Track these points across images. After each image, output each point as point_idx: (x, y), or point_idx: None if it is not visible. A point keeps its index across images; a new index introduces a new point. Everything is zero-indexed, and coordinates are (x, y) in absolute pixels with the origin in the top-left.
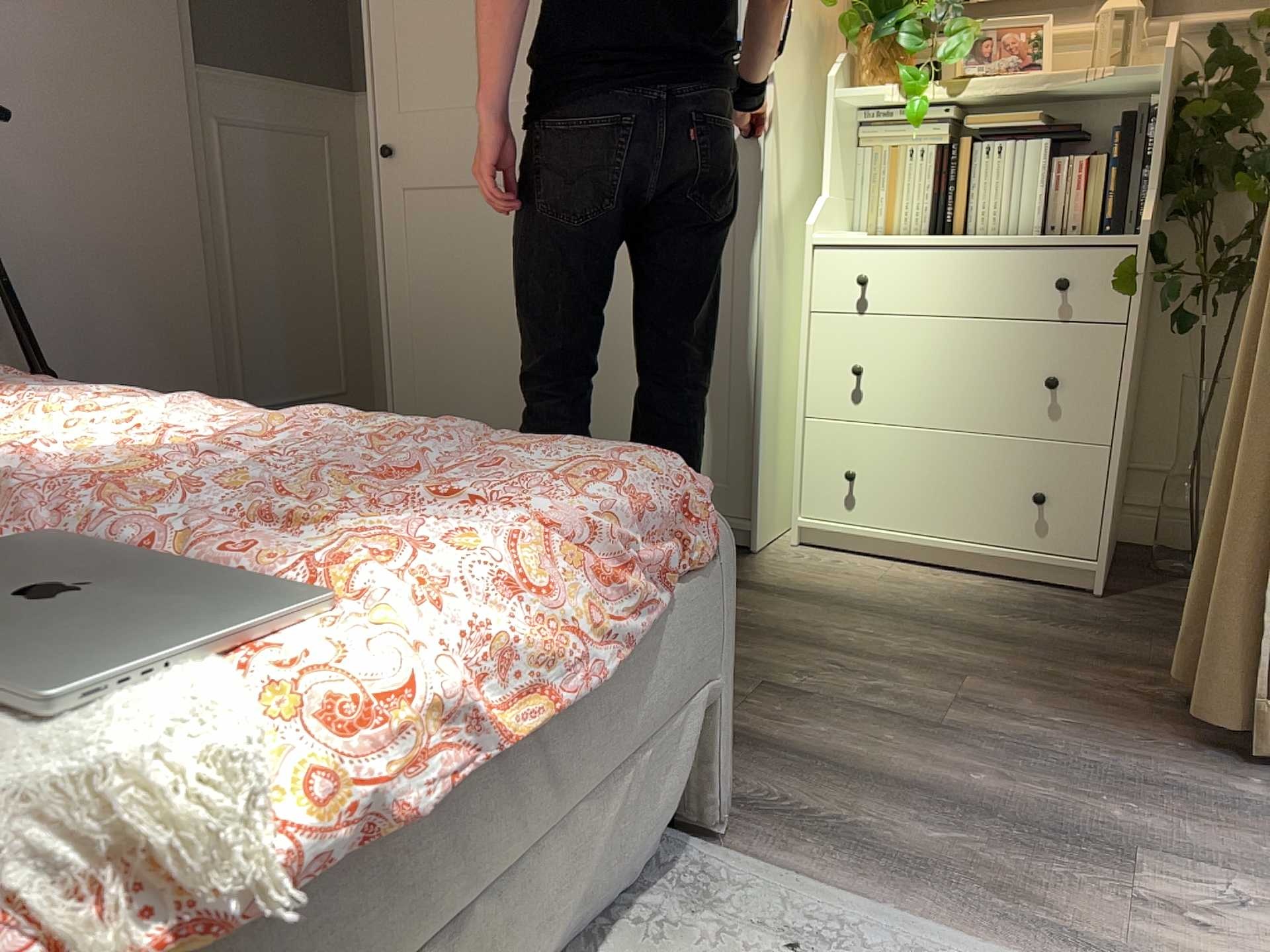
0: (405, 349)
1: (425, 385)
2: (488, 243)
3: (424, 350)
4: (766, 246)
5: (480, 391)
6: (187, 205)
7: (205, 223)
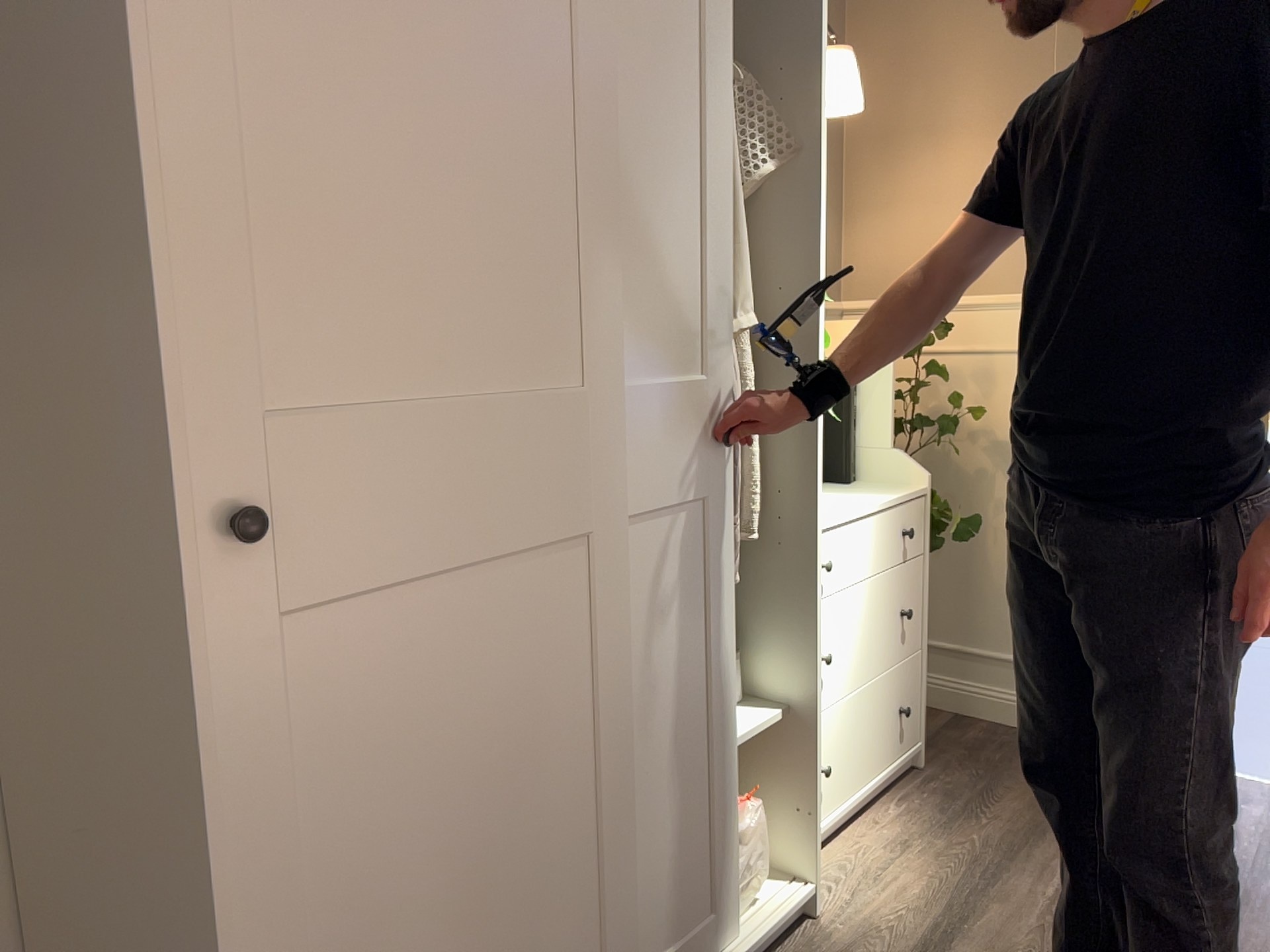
0: None
1: None
2: (501, 667)
3: None
4: (818, 553)
5: None
6: None
7: None
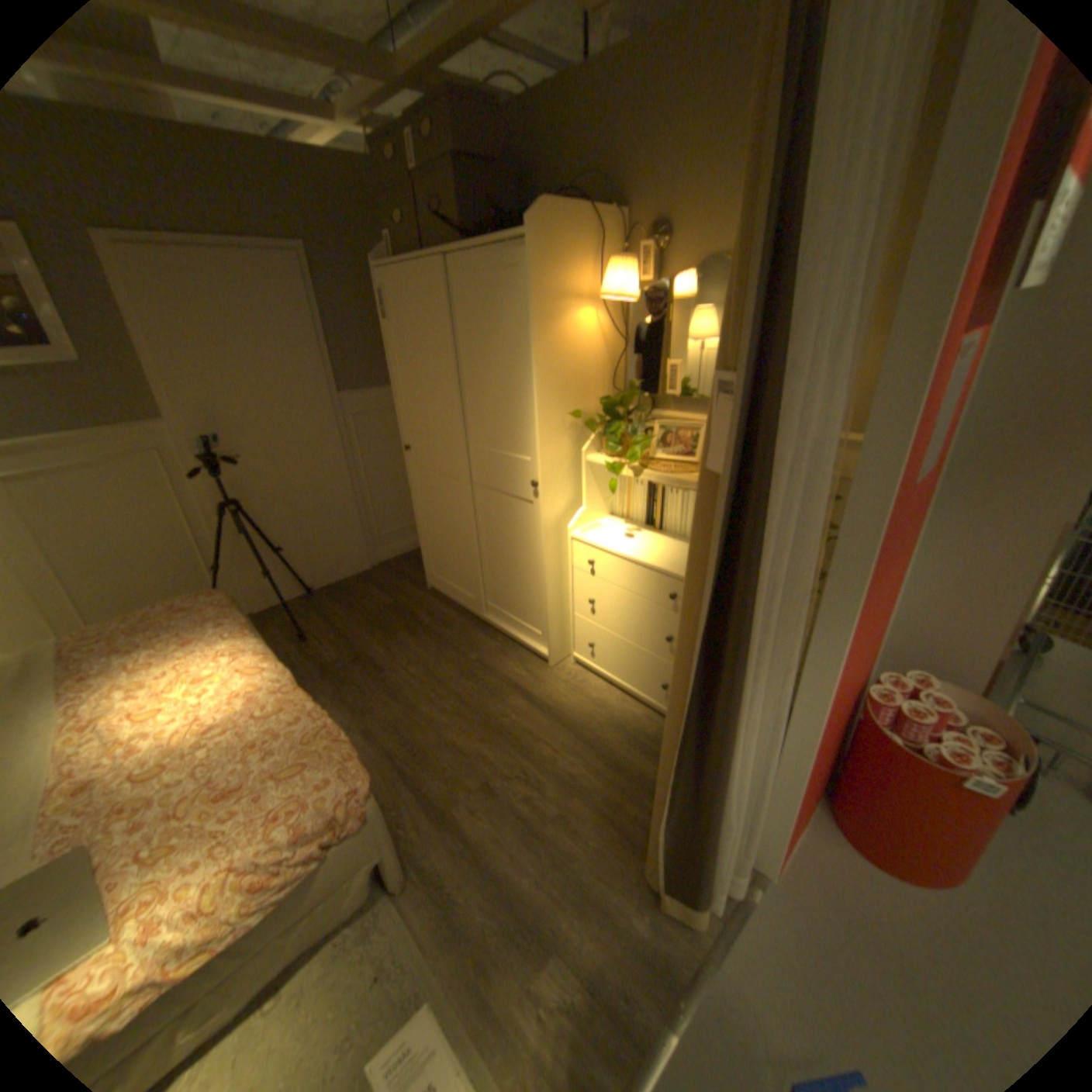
0: (424, 534)
1: (433, 551)
2: (446, 500)
3: (430, 537)
4: (544, 541)
5: (451, 561)
6: (337, 460)
7: (348, 465)
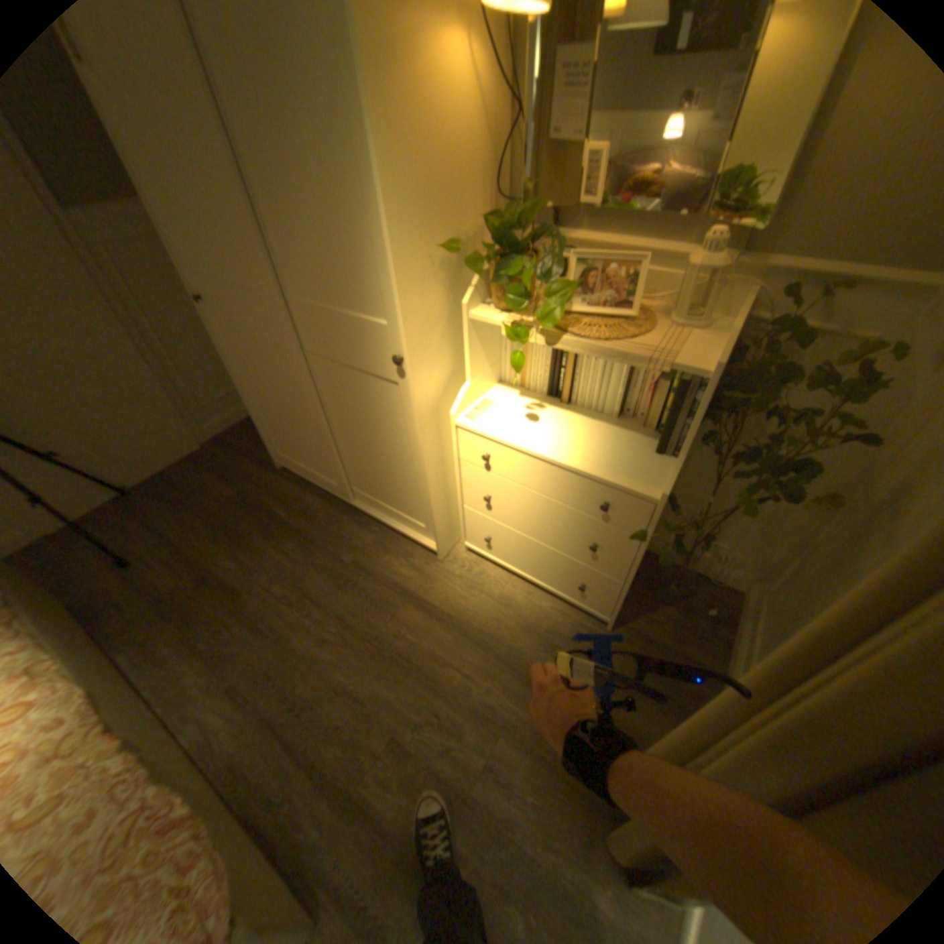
0: (256, 410)
1: (272, 430)
2: (273, 372)
3: (265, 413)
4: (420, 435)
5: (298, 443)
6: (104, 318)
7: (124, 322)
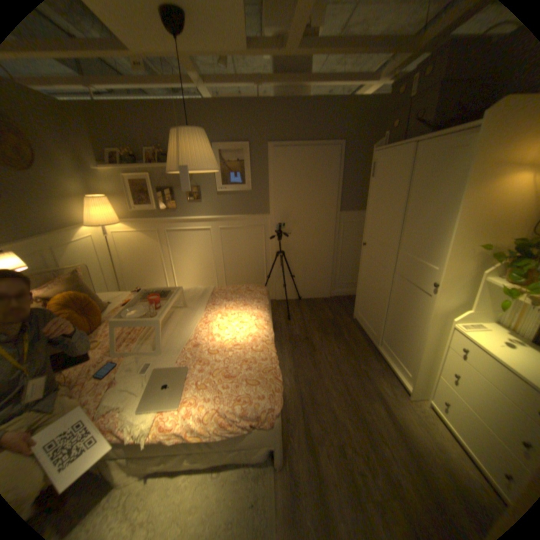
0: (360, 290)
1: (362, 300)
2: (377, 276)
3: (363, 292)
4: (432, 322)
5: (370, 309)
6: (330, 242)
7: (334, 245)
